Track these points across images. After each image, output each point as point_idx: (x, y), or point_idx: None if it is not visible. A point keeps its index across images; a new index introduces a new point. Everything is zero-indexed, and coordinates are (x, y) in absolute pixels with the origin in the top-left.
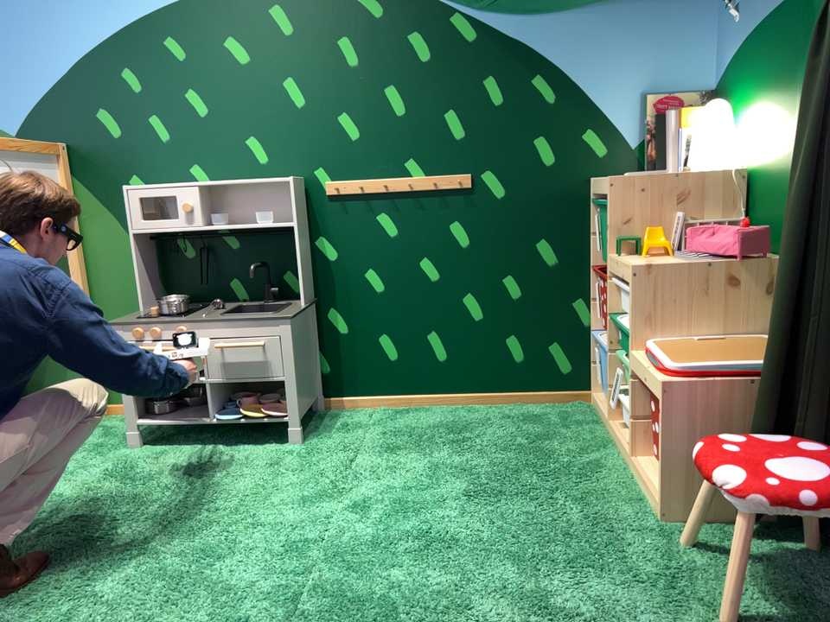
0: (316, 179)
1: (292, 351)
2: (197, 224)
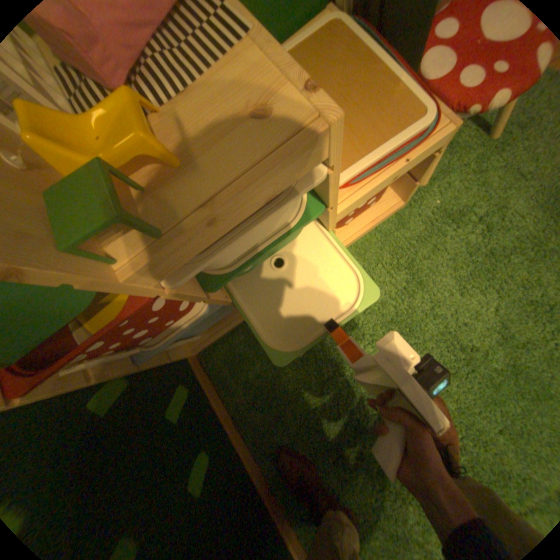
0: None
1: None
2: None
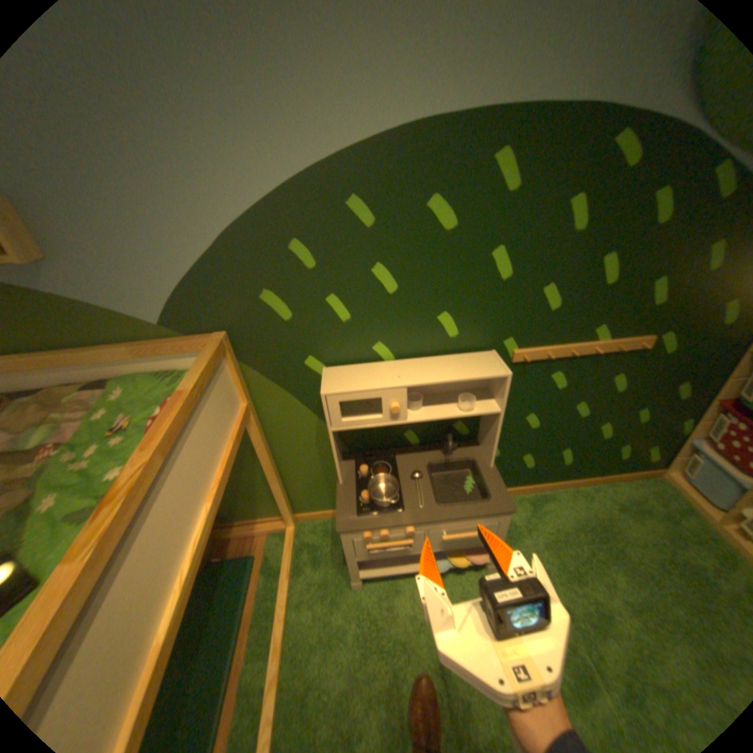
0: (505, 349)
1: (508, 529)
2: (403, 419)
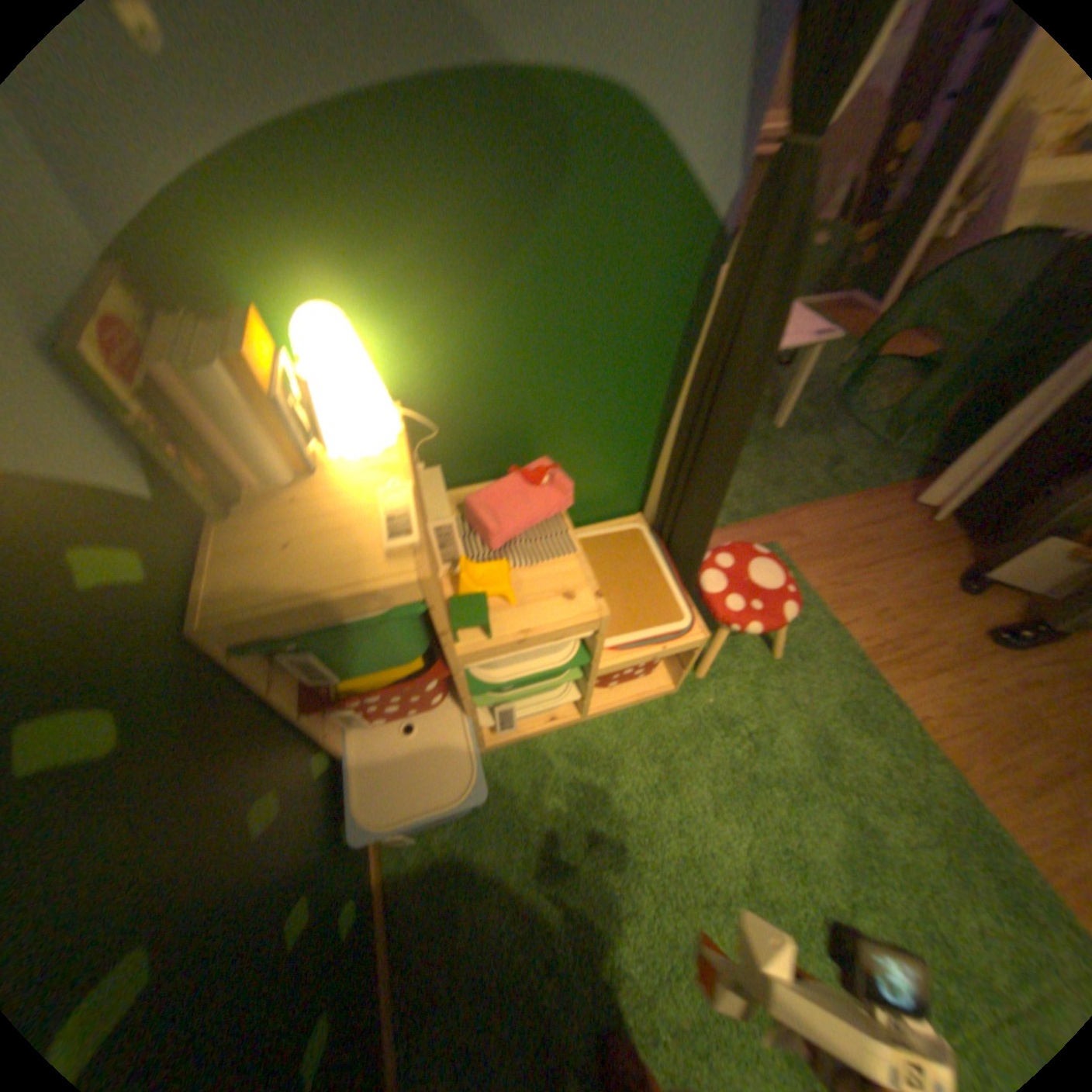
0: None
1: None
2: None
